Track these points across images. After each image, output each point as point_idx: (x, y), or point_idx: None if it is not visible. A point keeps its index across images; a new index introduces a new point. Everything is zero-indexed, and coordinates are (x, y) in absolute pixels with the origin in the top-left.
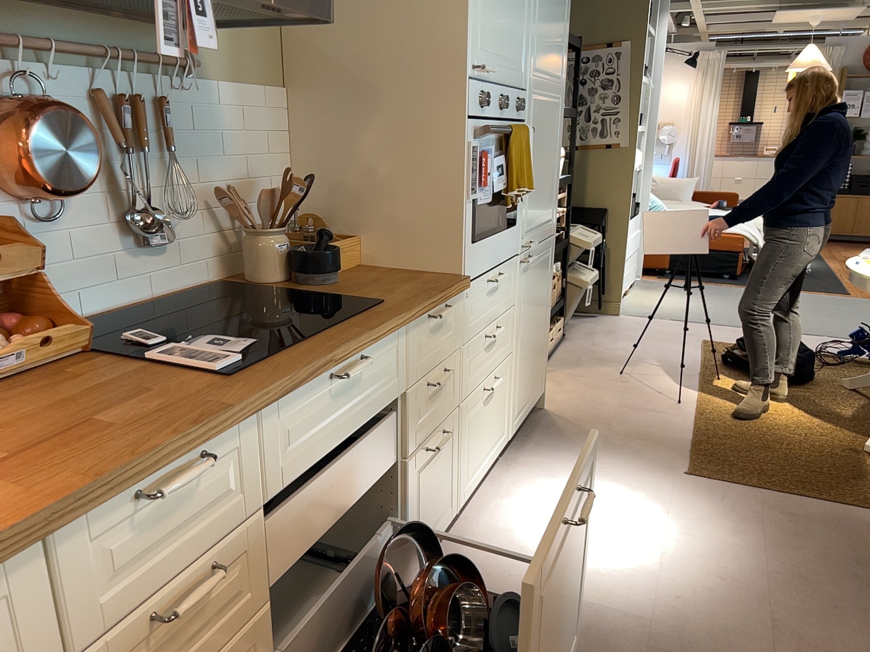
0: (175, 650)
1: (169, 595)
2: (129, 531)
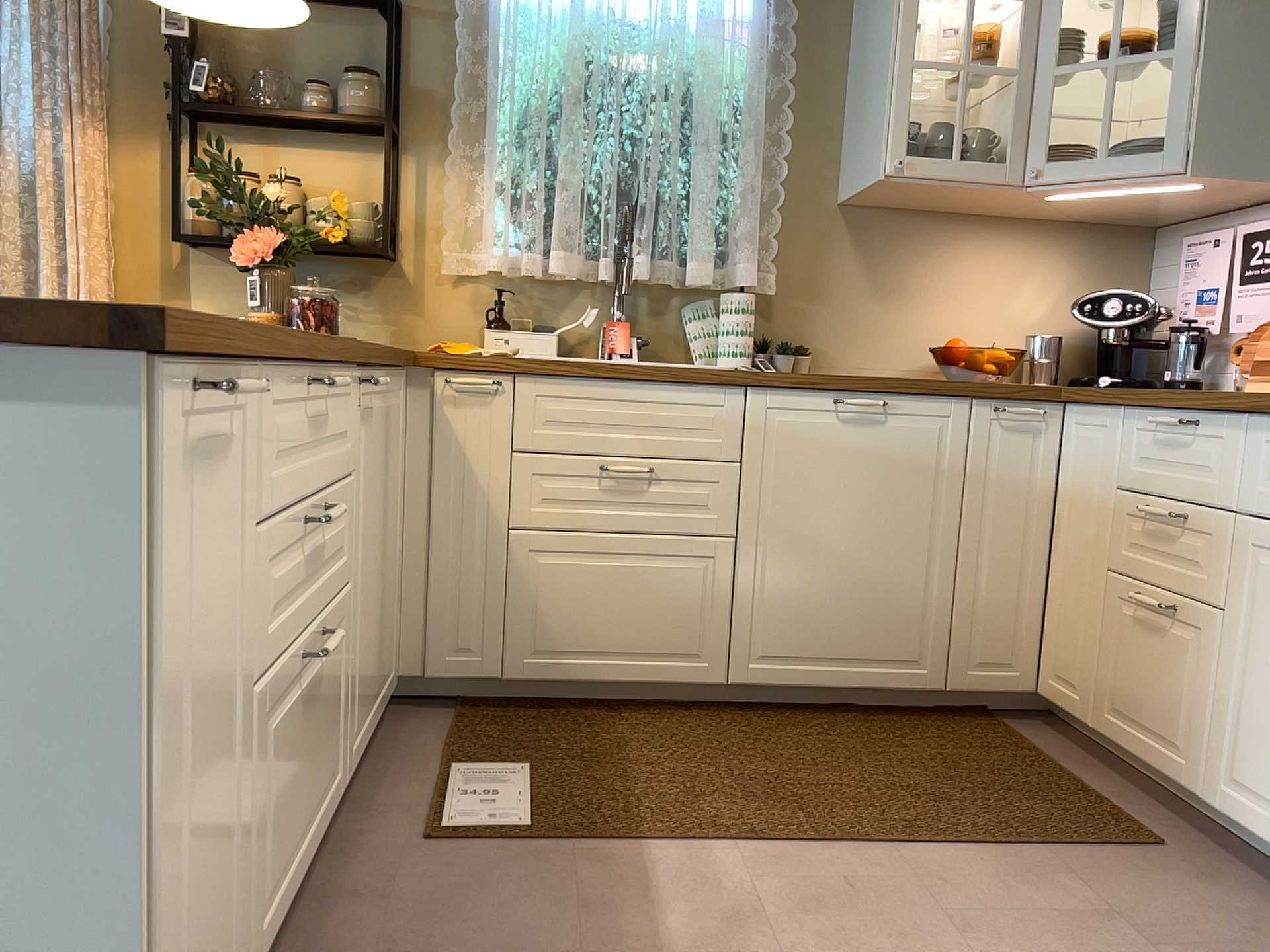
0: (1159, 553)
1: (1164, 507)
2: (1157, 441)
